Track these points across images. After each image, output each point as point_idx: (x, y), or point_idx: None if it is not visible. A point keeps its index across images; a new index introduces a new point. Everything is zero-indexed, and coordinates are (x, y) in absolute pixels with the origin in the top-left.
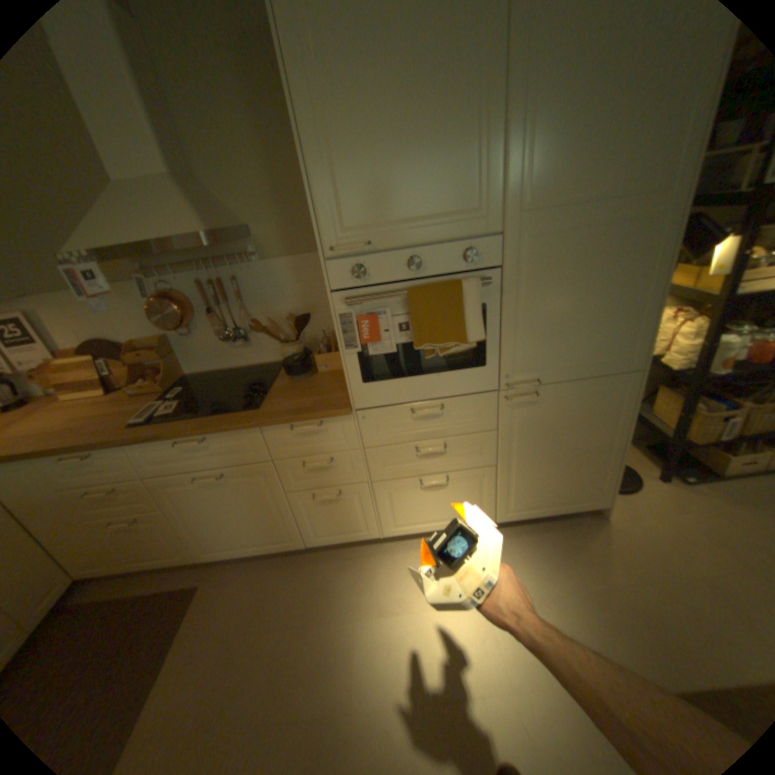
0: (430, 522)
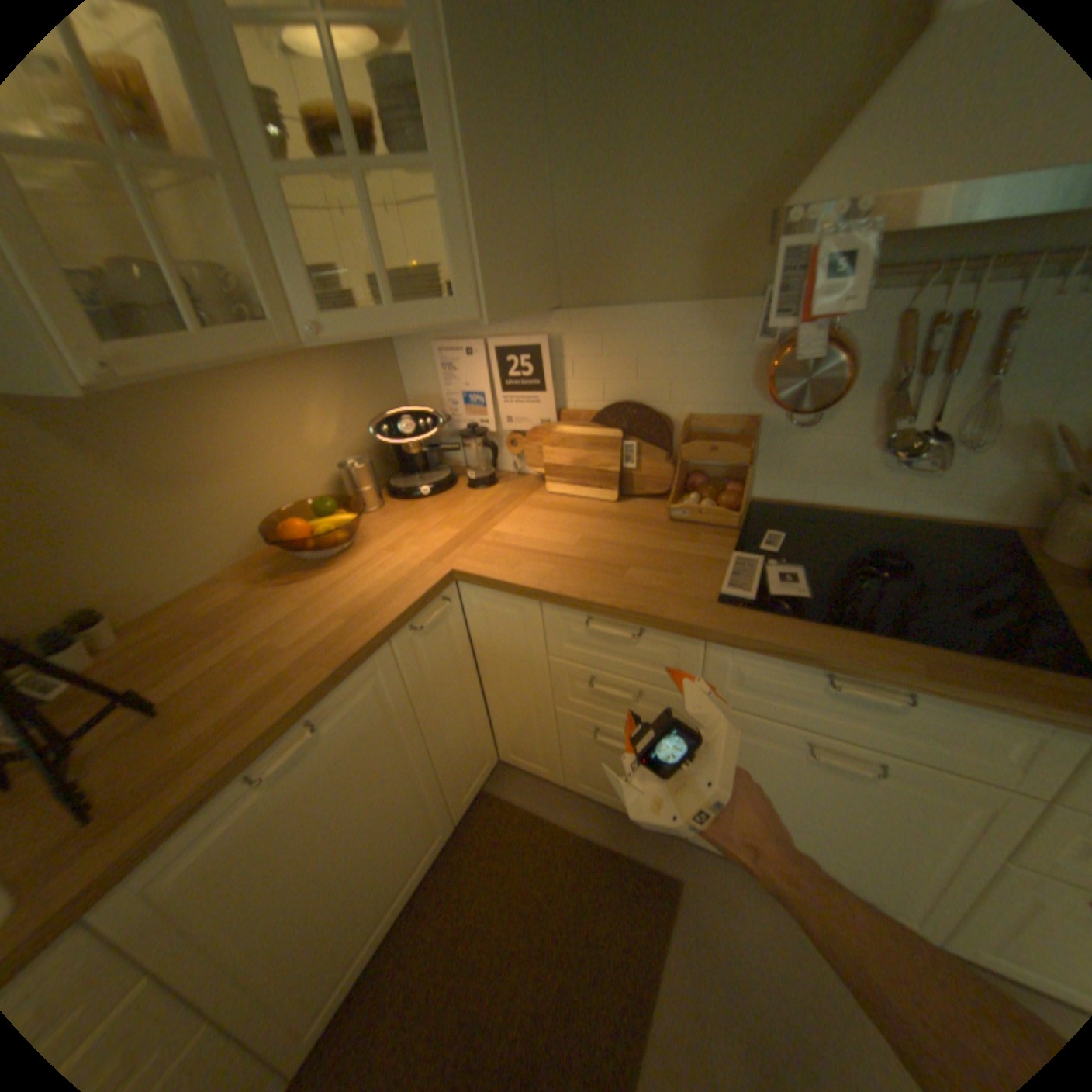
0: None
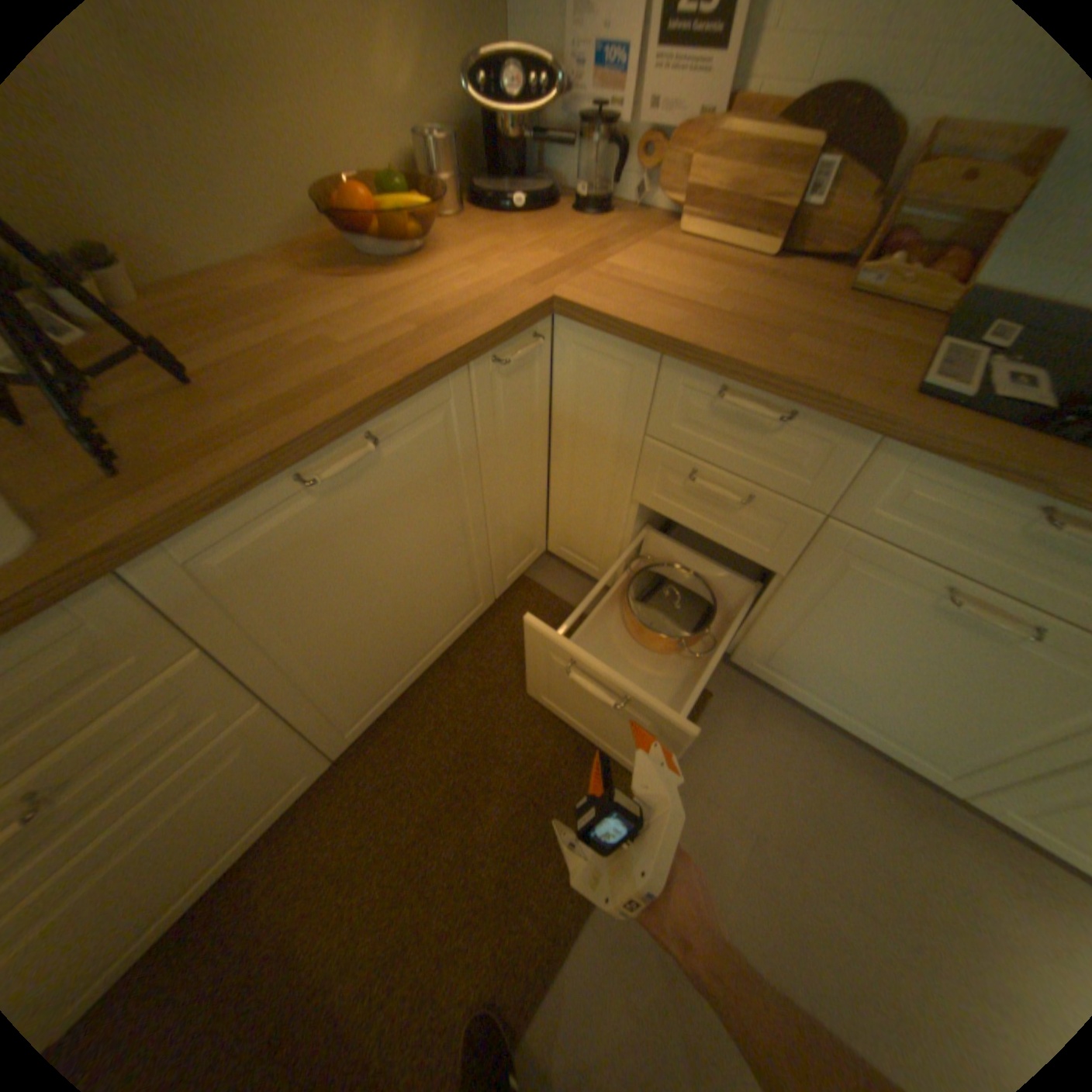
0: None
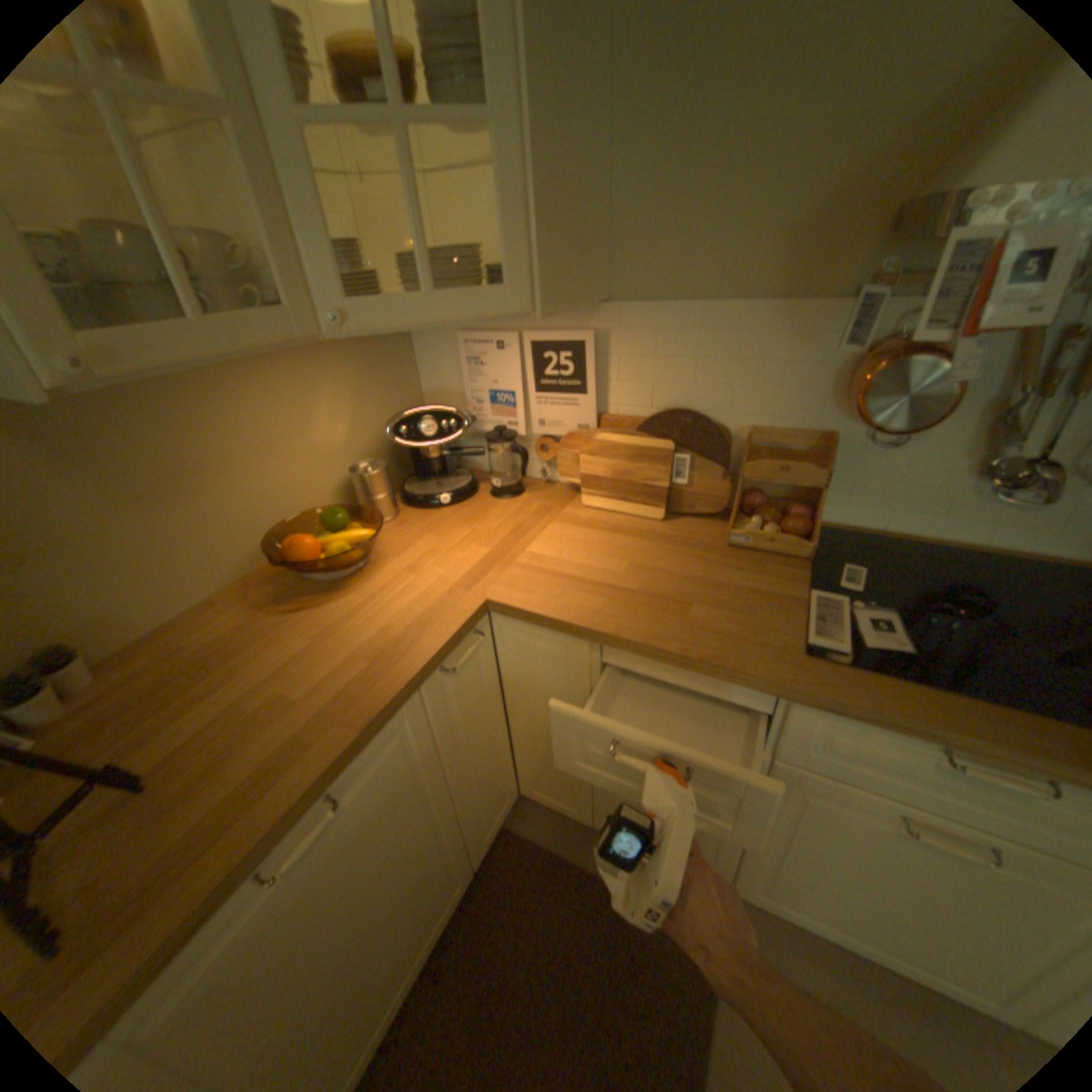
0: None
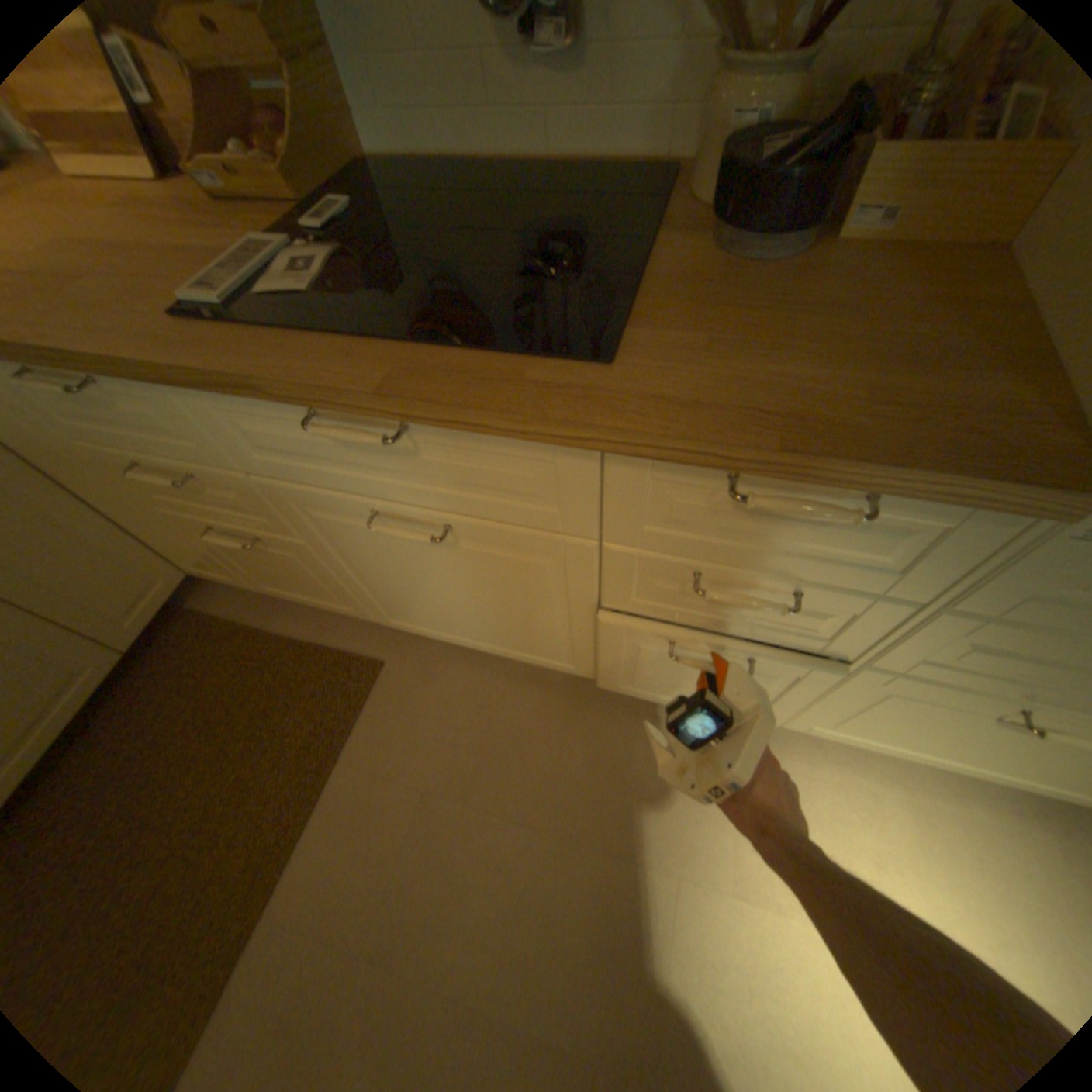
0: (932, 754)
